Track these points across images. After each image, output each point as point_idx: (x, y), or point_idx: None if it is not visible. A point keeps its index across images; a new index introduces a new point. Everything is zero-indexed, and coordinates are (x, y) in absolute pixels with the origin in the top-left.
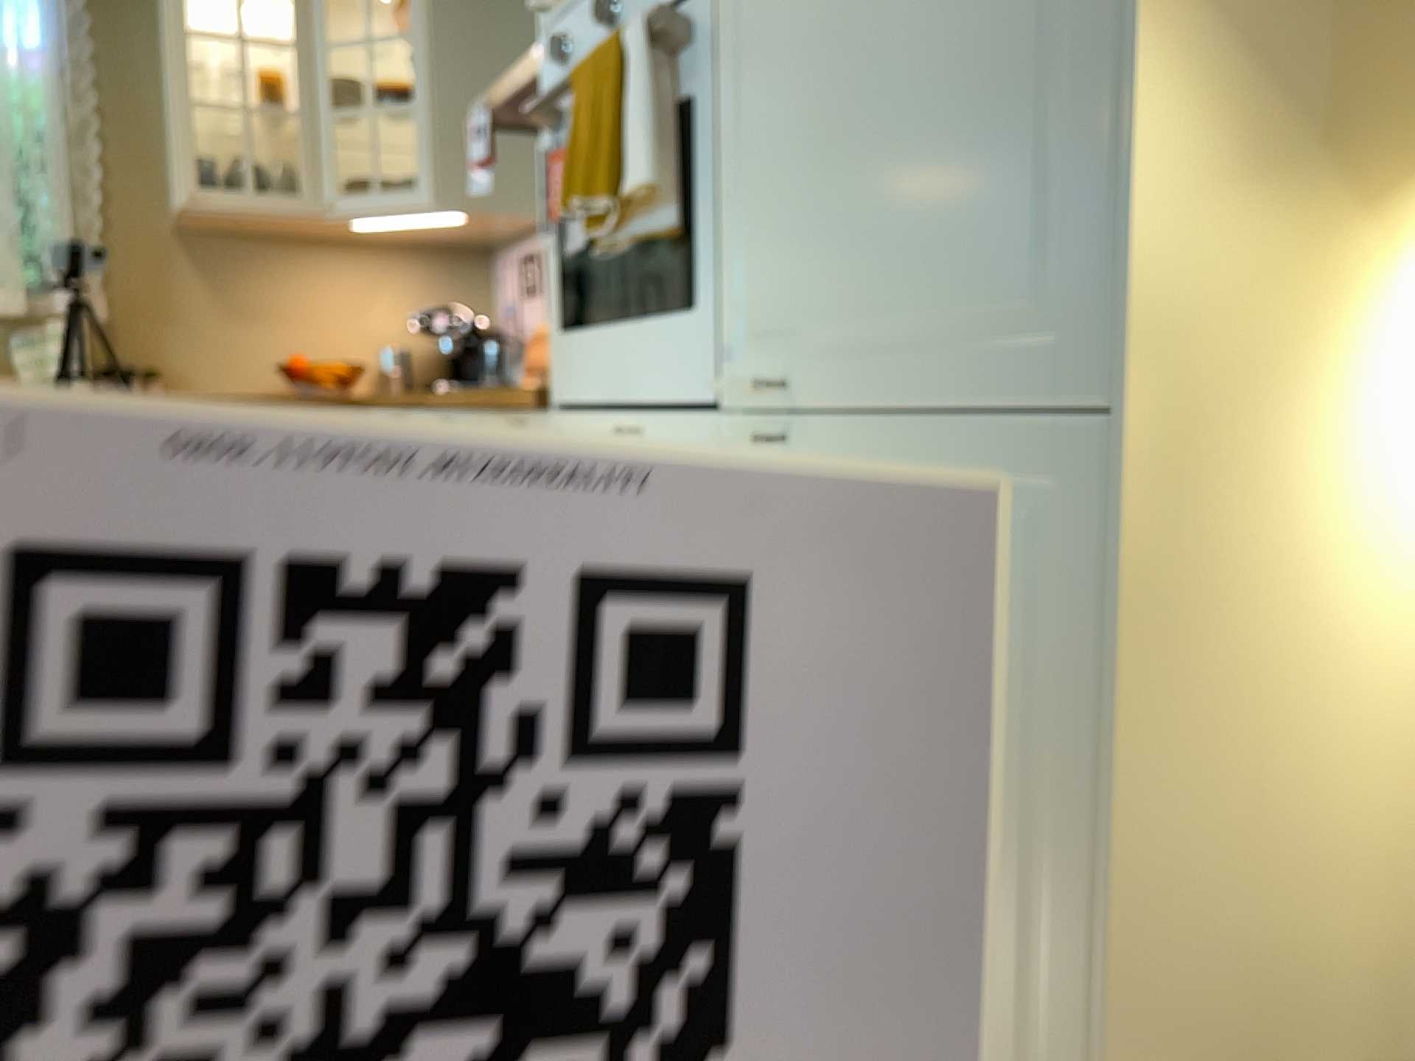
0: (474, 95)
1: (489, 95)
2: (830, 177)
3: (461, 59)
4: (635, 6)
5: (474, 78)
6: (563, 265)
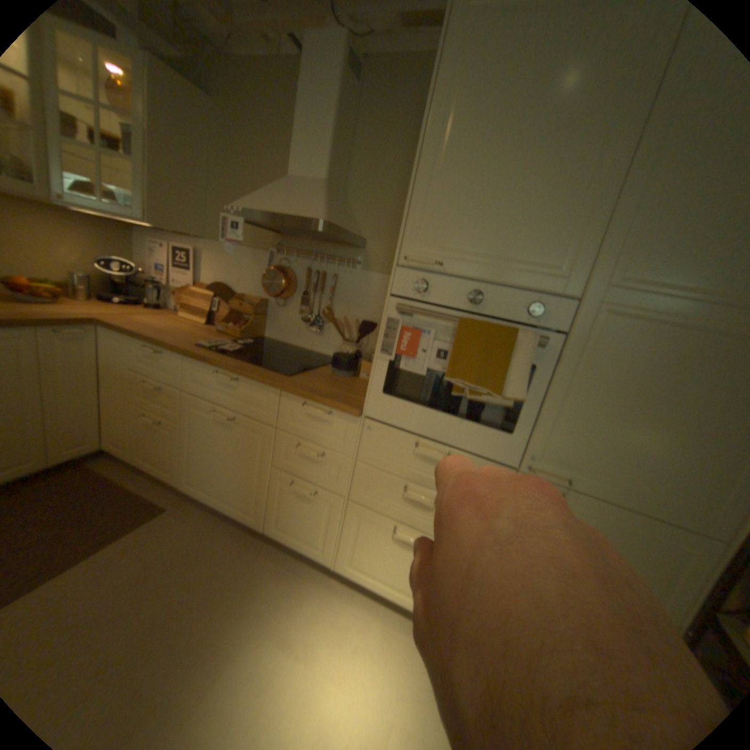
0: (169, 165)
1: (236, 203)
2: (612, 431)
3: (164, 142)
4: (492, 304)
5: (169, 155)
6: (387, 365)
